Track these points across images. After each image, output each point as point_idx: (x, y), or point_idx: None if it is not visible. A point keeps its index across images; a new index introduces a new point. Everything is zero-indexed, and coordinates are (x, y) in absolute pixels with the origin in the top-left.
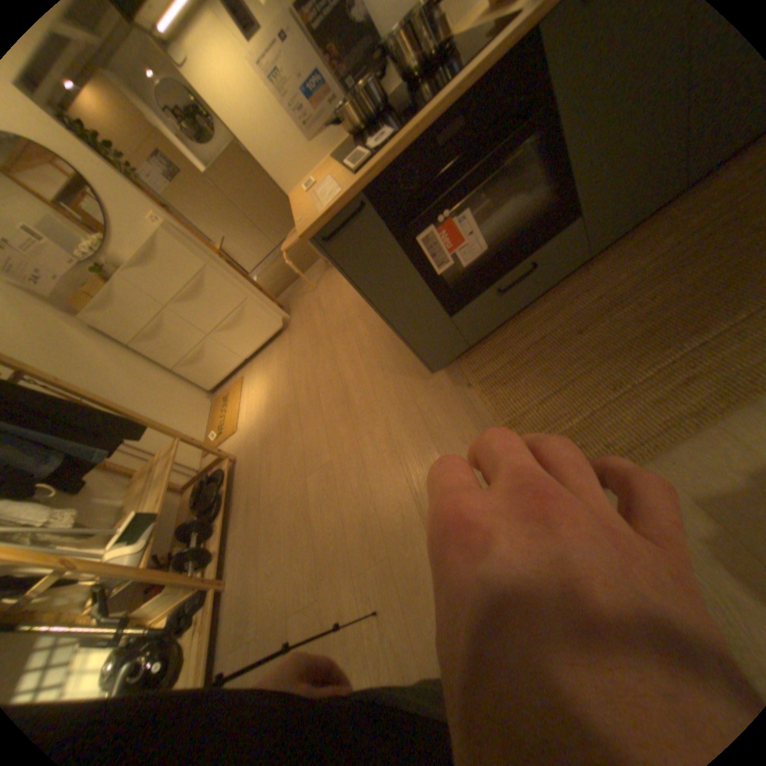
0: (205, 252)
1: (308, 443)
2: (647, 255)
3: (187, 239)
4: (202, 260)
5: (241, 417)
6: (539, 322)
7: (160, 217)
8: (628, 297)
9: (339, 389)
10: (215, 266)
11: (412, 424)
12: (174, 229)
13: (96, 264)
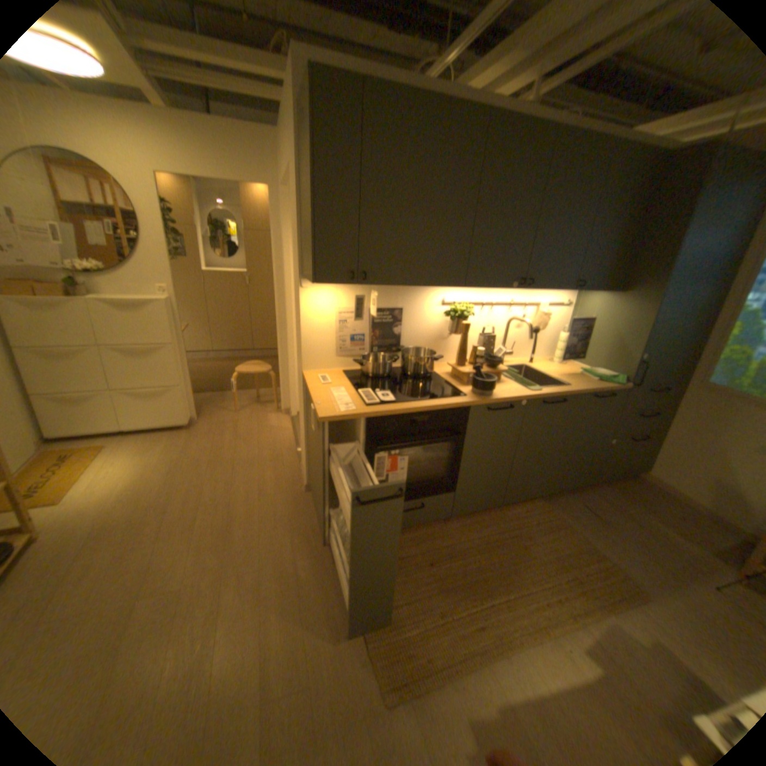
0: (176, 337)
1: (158, 563)
2: (476, 534)
3: (172, 320)
4: (171, 341)
5: (74, 494)
6: (409, 546)
7: (166, 295)
8: (462, 556)
9: (221, 521)
10: (175, 351)
11: (285, 587)
12: (169, 309)
13: (70, 282)
